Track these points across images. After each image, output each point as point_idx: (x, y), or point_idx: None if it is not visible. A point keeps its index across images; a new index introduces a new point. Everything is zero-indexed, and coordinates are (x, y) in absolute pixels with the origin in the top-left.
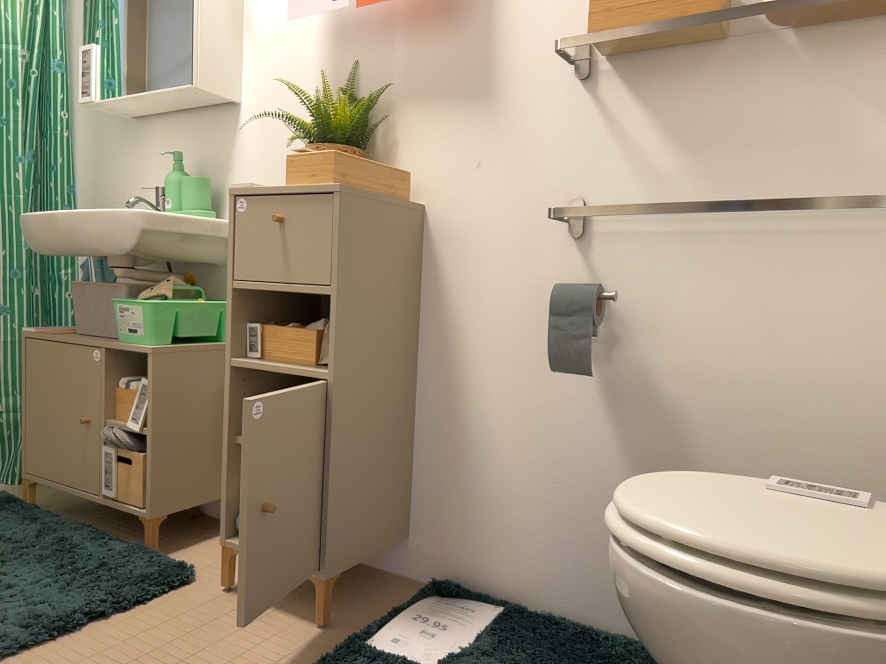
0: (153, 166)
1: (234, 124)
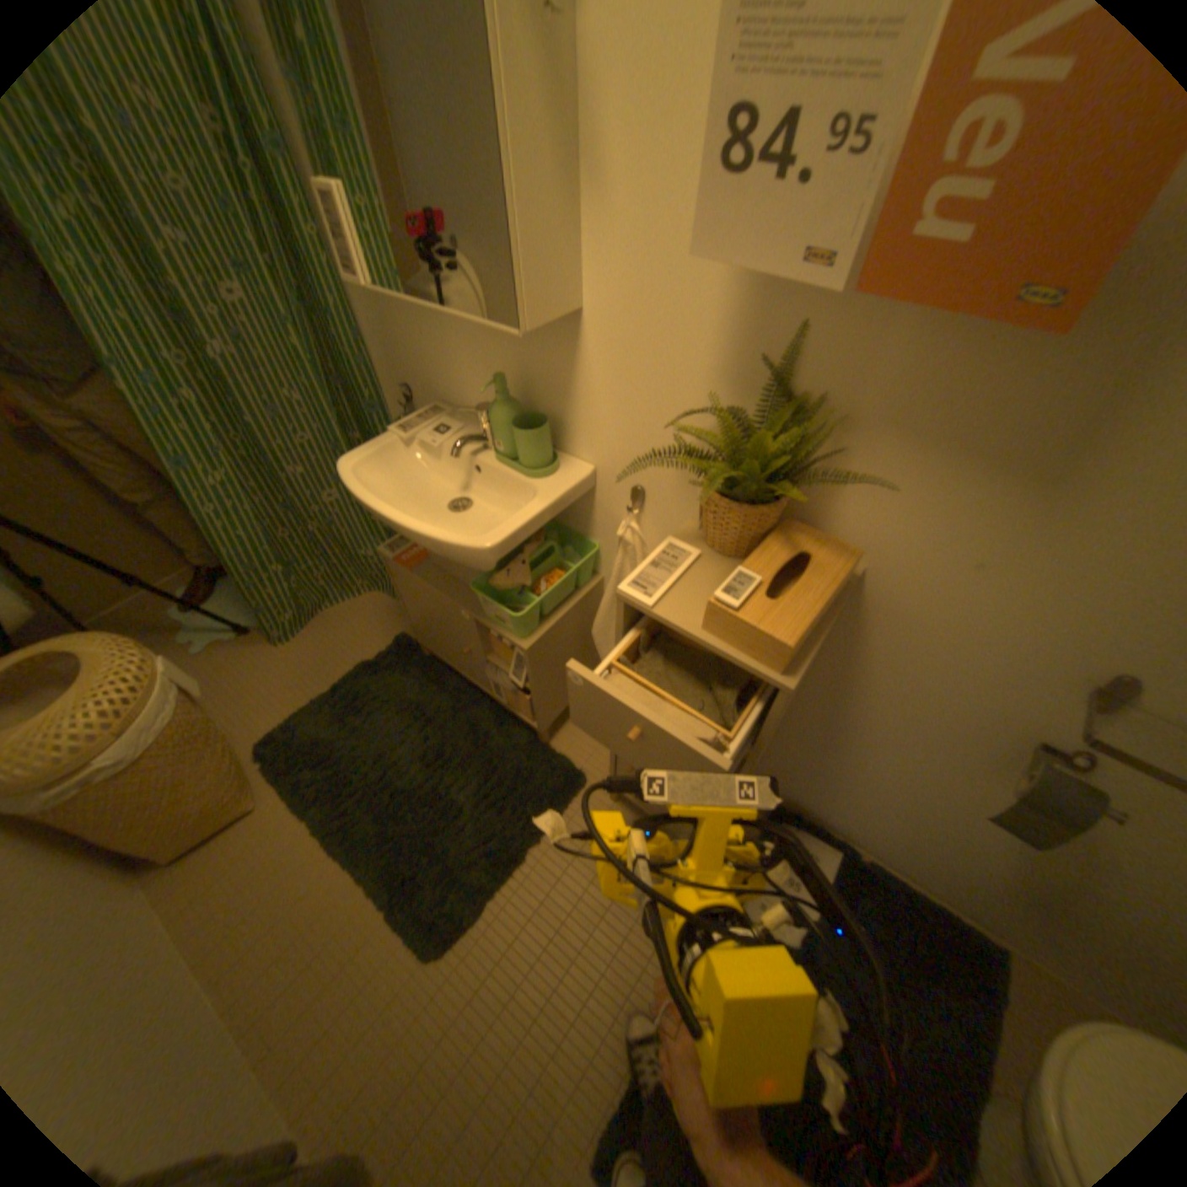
0: (448, 338)
1: (565, 330)
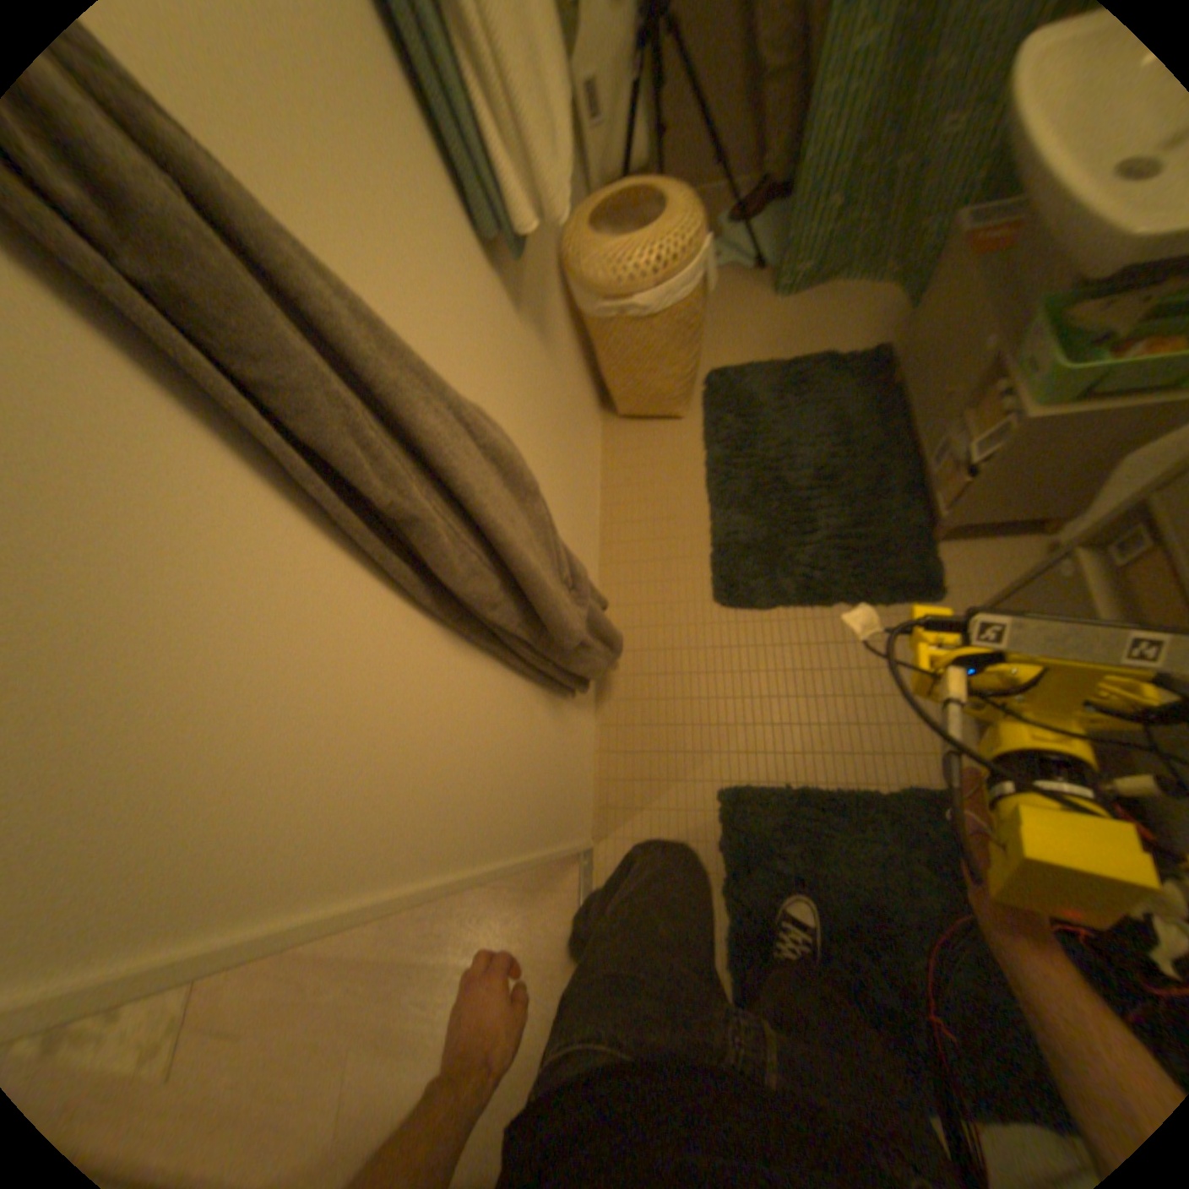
0: None
1: None
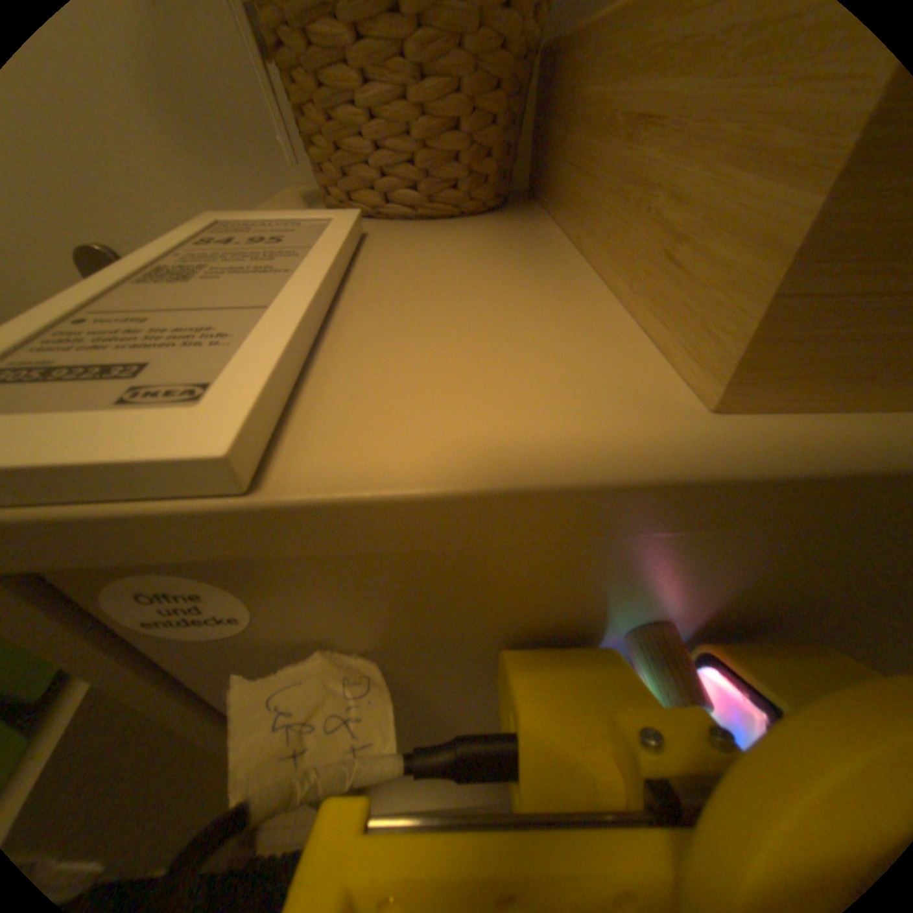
0: None
1: None
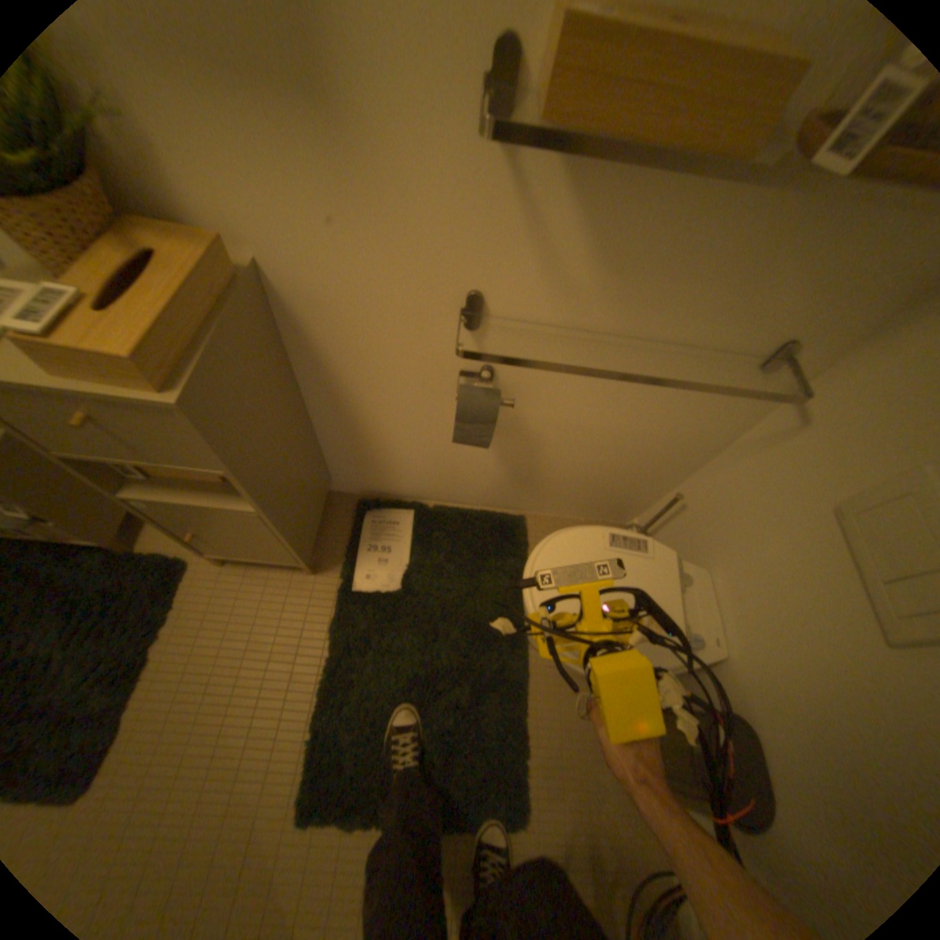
0: None
1: None
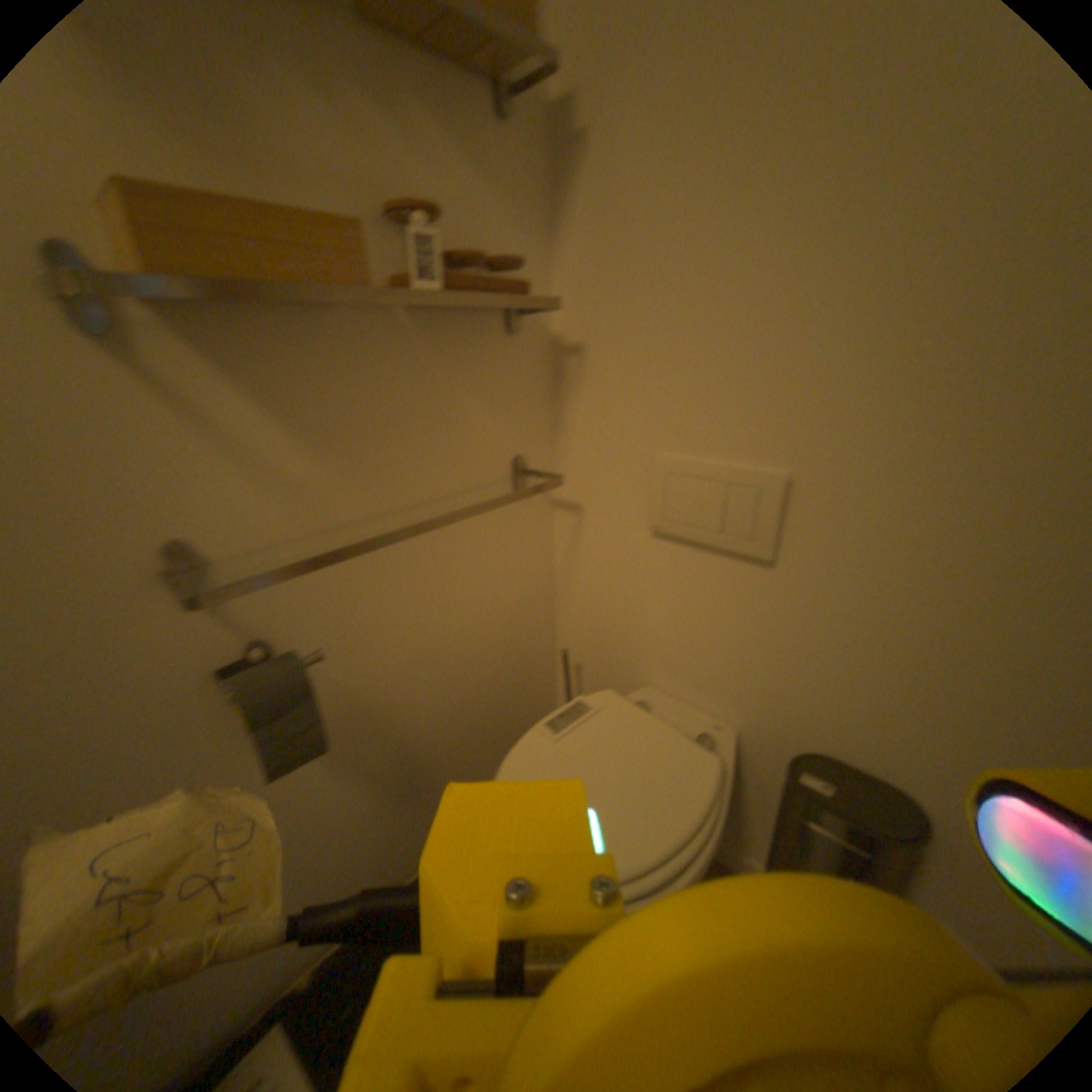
0: None
1: None
